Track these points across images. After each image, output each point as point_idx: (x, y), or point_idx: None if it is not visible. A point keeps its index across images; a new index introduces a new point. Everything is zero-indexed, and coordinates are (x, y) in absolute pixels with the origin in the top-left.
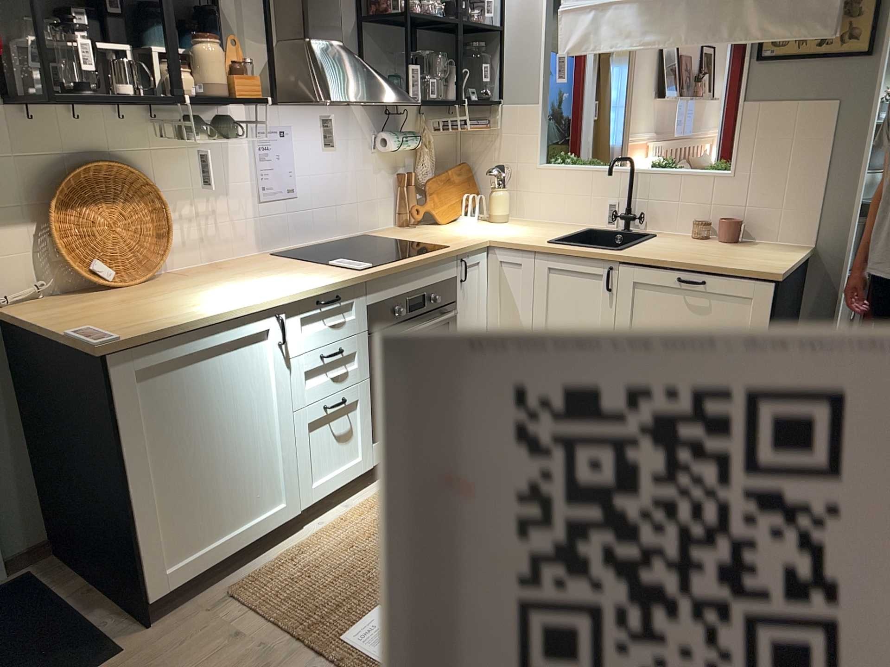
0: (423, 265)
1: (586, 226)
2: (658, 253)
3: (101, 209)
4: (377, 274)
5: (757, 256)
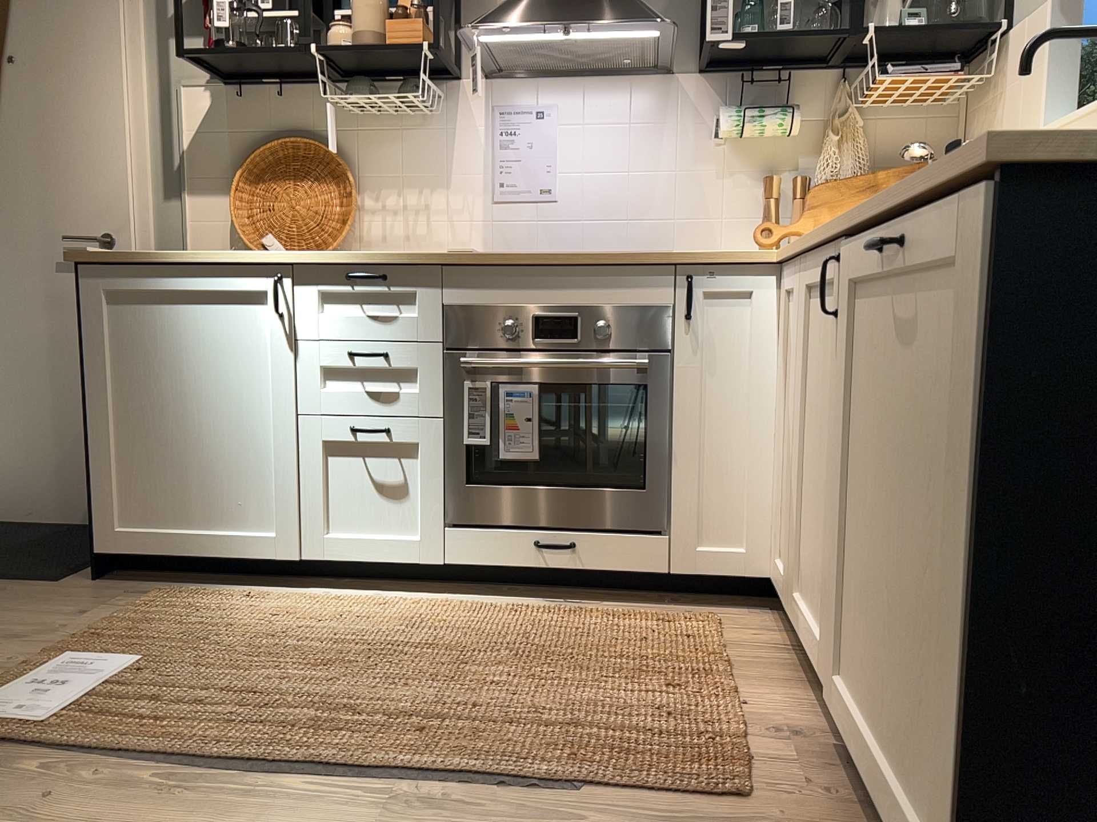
0: (575, 266)
1: None
2: None
3: (285, 185)
4: (459, 259)
5: None
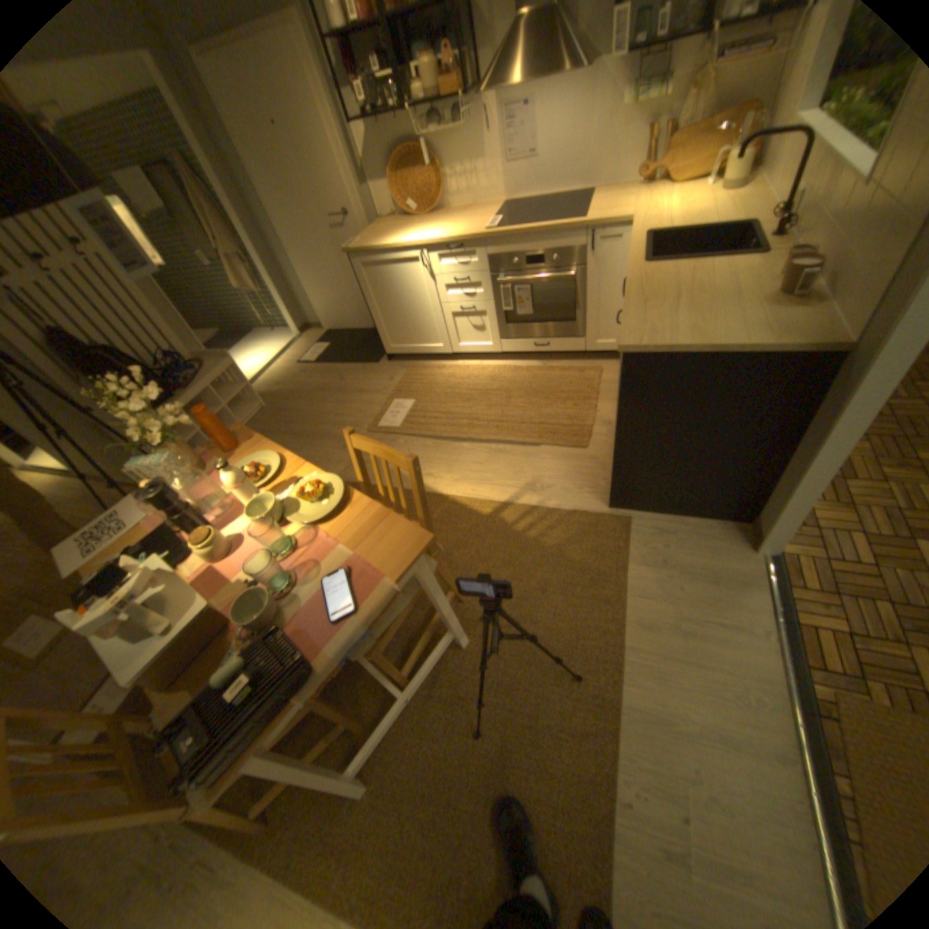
0: (540, 233)
1: (776, 216)
2: (653, 279)
3: (409, 171)
4: (490, 236)
5: (713, 321)
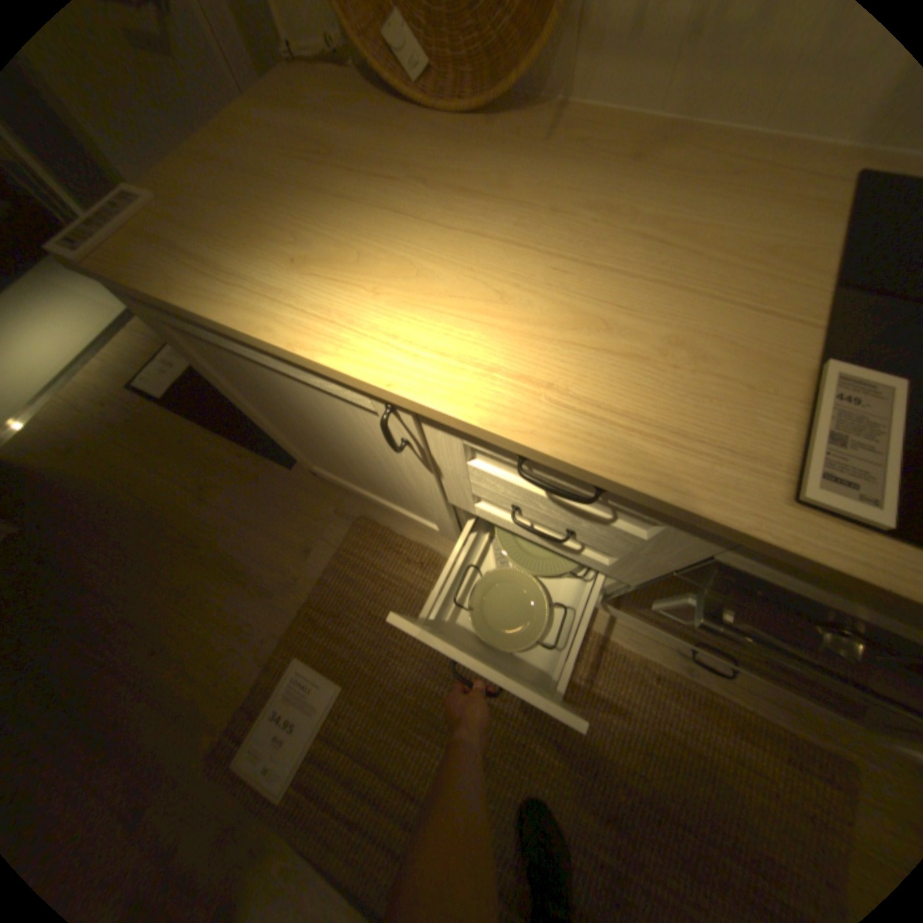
0: None
1: None
2: None
3: None
4: (837, 573)
5: None
